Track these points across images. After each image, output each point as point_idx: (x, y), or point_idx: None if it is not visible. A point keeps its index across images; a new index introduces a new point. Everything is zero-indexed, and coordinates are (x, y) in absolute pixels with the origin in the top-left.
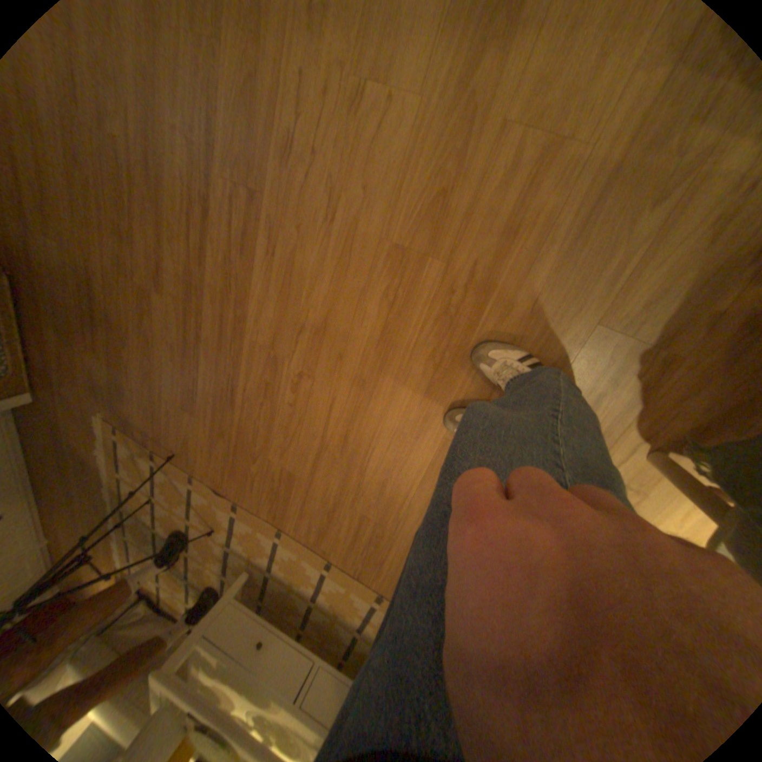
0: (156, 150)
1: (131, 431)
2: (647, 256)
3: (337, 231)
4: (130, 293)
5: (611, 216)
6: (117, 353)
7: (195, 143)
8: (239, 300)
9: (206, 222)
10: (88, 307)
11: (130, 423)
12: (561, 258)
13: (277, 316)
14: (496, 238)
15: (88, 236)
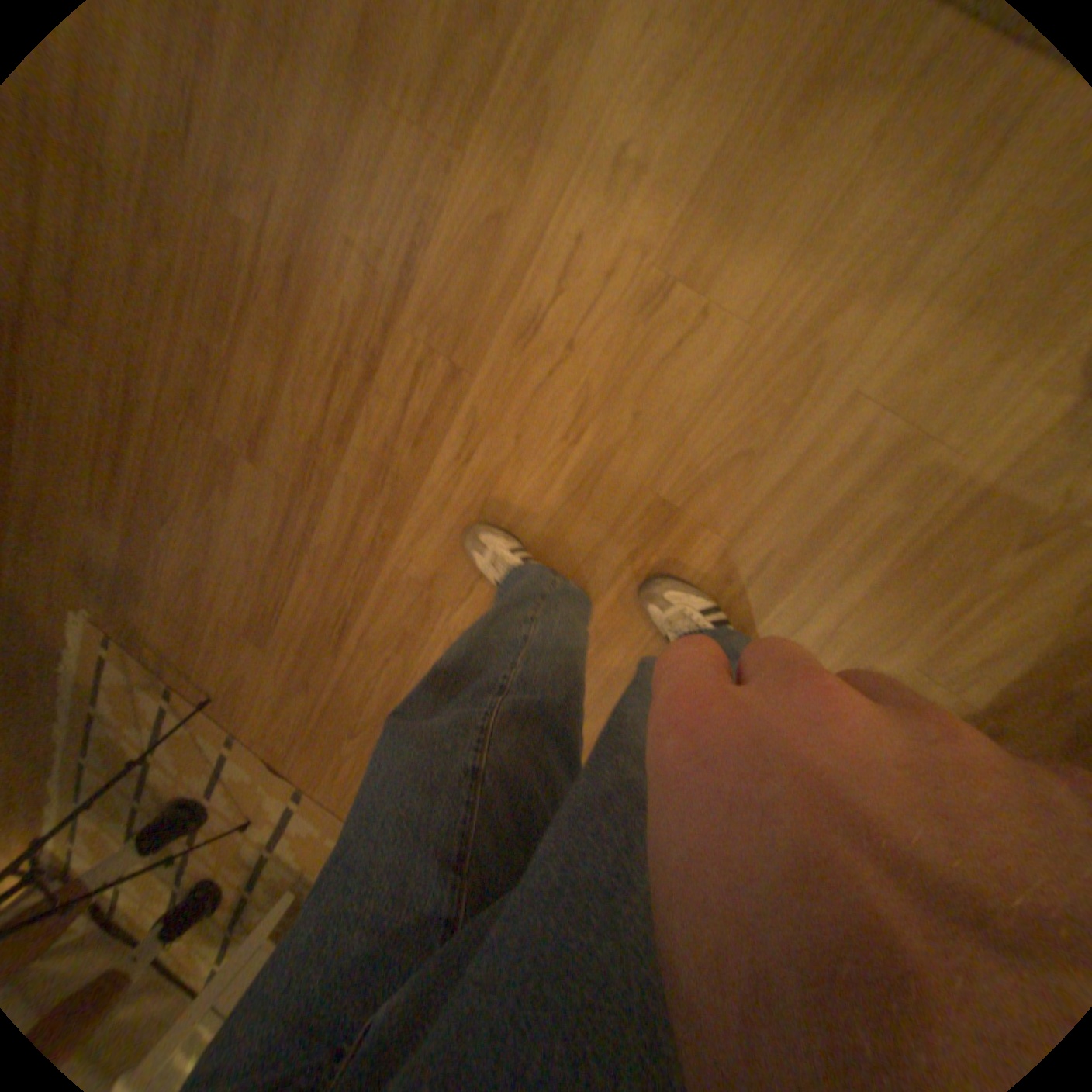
0: (310, 265)
1: (139, 650)
2: (996, 604)
3: (578, 459)
4: (200, 450)
5: (963, 545)
6: (148, 530)
7: (380, 276)
8: (392, 508)
9: (367, 387)
10: (113, 451)
11: (142, 638)
12: (887, 578)
13: (449, 545)
14: (806, 530)
15: (147, 348)
